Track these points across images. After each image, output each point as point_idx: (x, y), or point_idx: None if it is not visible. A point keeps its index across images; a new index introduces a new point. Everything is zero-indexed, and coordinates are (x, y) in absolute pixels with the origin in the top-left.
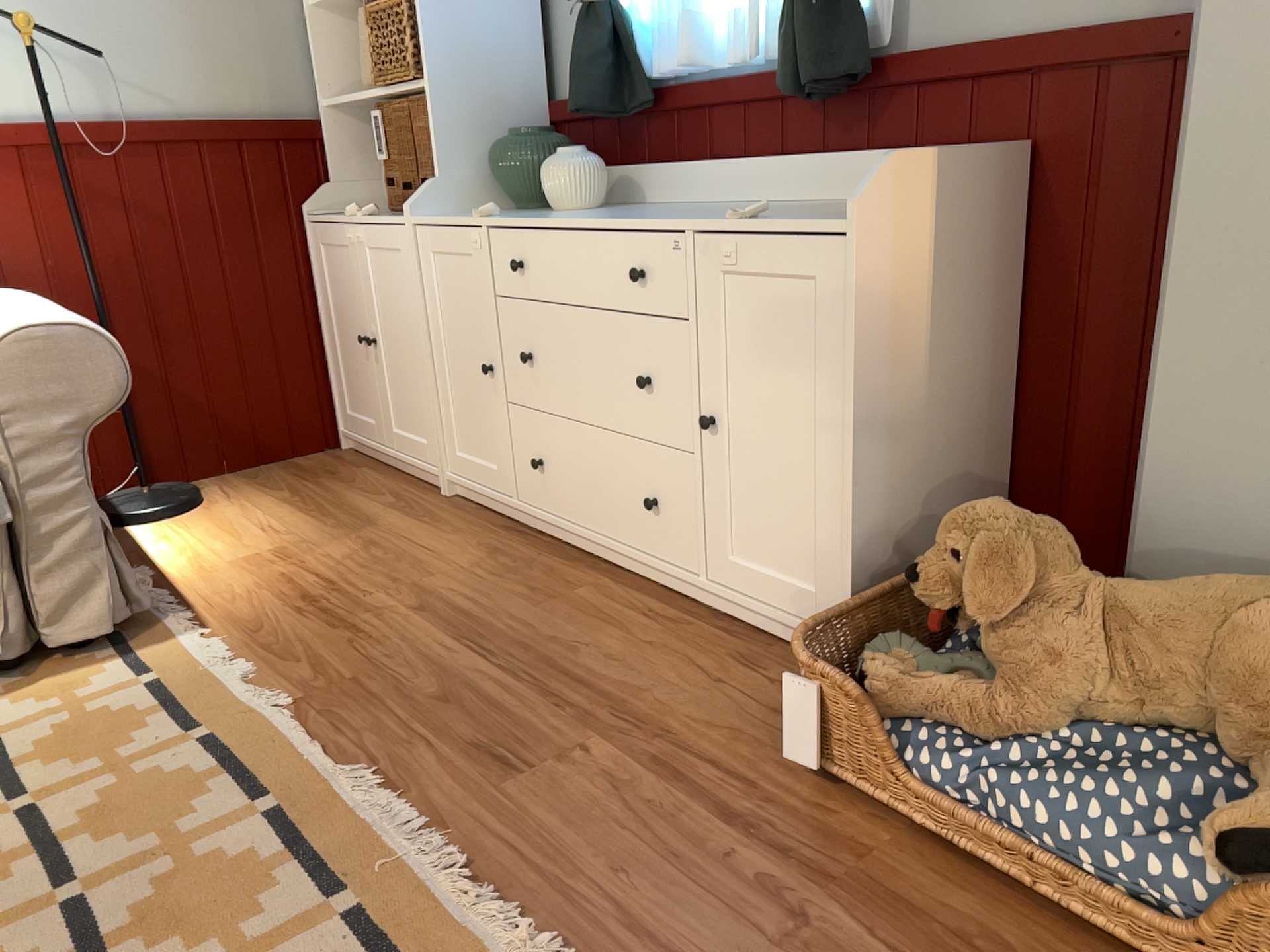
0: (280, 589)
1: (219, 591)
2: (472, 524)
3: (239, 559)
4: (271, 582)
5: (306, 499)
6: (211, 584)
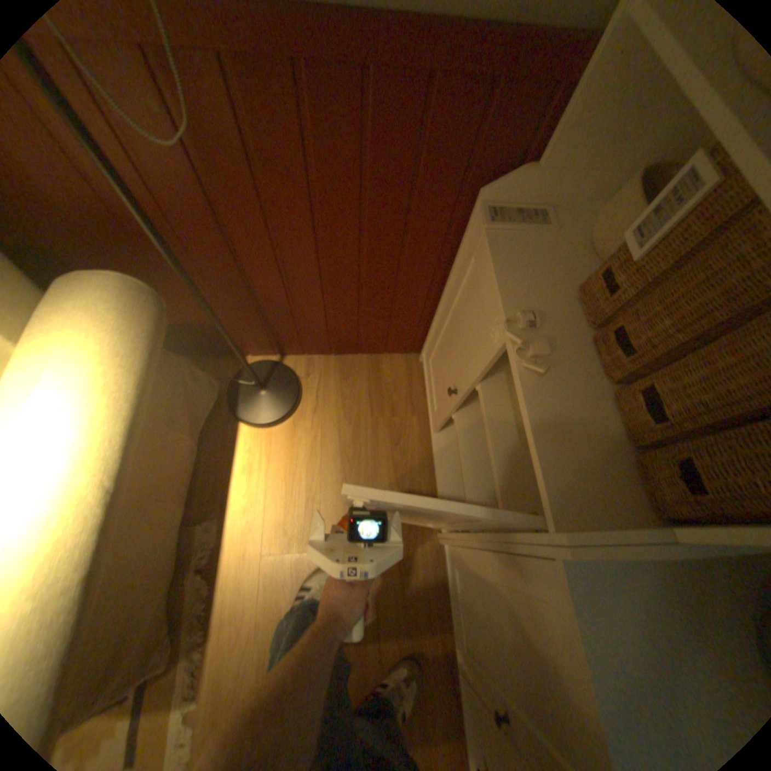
0: (266, 656)
1: (233, 620)
2: (433, 631)
3: (269, 561)
4: (267, 636)
5: (356, 459)
6: (234, 601)
